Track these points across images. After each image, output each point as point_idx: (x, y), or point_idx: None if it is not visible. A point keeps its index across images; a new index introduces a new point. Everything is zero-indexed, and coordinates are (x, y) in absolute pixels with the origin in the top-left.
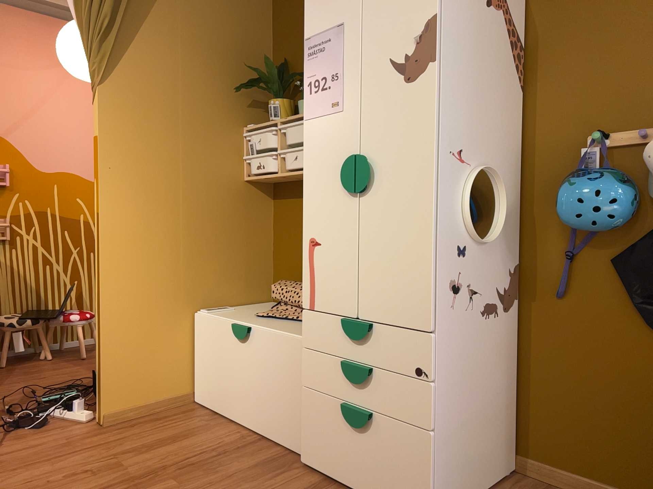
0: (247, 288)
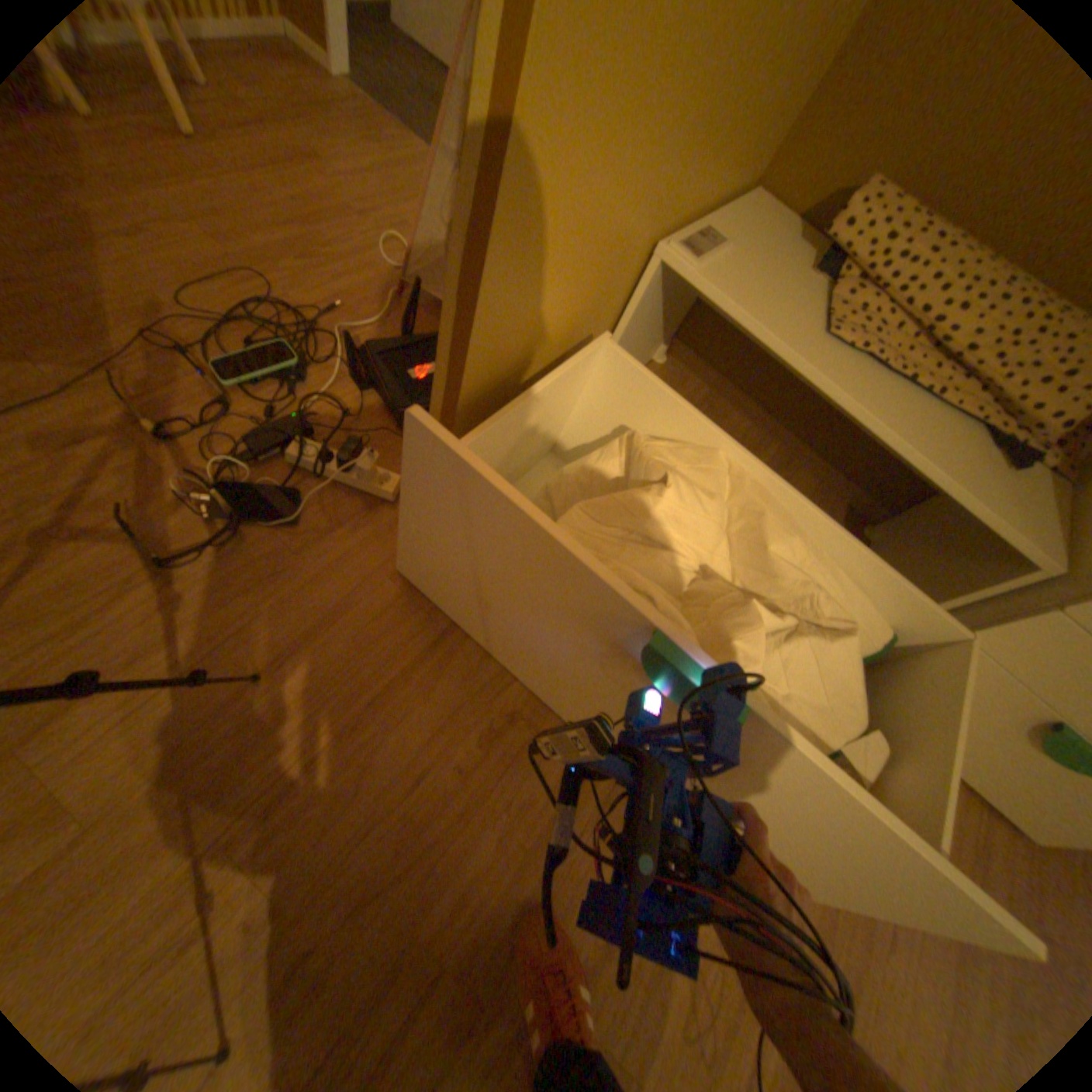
0: (759, 146)
